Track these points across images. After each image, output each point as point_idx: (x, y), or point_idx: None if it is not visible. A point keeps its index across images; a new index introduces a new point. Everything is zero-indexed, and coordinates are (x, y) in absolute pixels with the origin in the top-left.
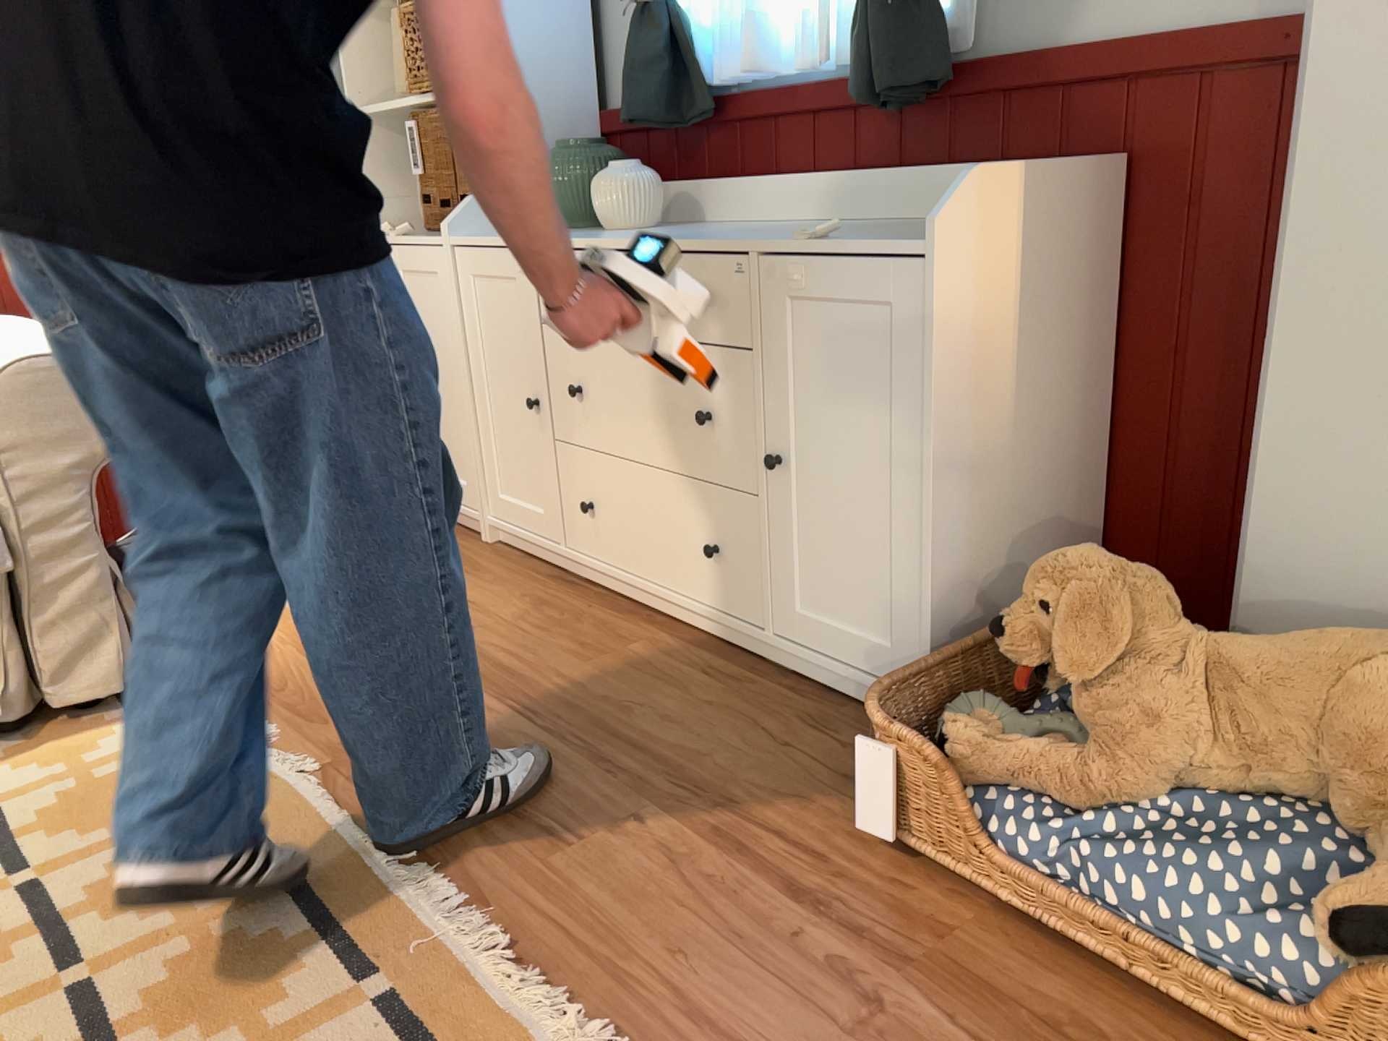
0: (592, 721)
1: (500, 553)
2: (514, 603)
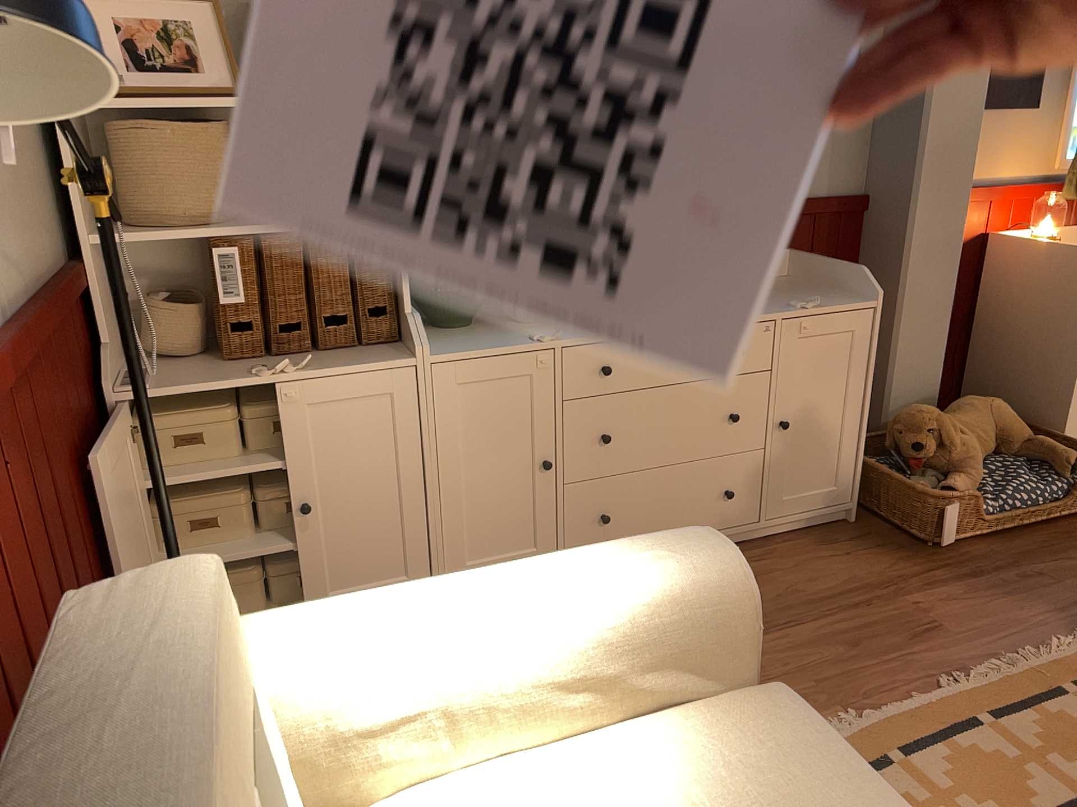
0: (806, 603)
1: None
2: None
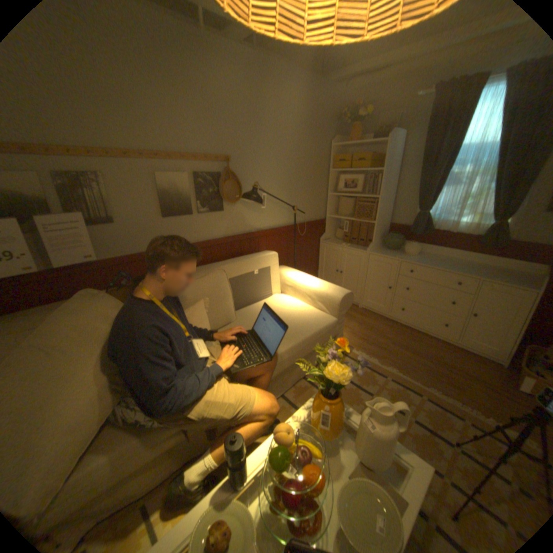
0: (437, 360)
1: (366, 312)
2: (385, 327)
